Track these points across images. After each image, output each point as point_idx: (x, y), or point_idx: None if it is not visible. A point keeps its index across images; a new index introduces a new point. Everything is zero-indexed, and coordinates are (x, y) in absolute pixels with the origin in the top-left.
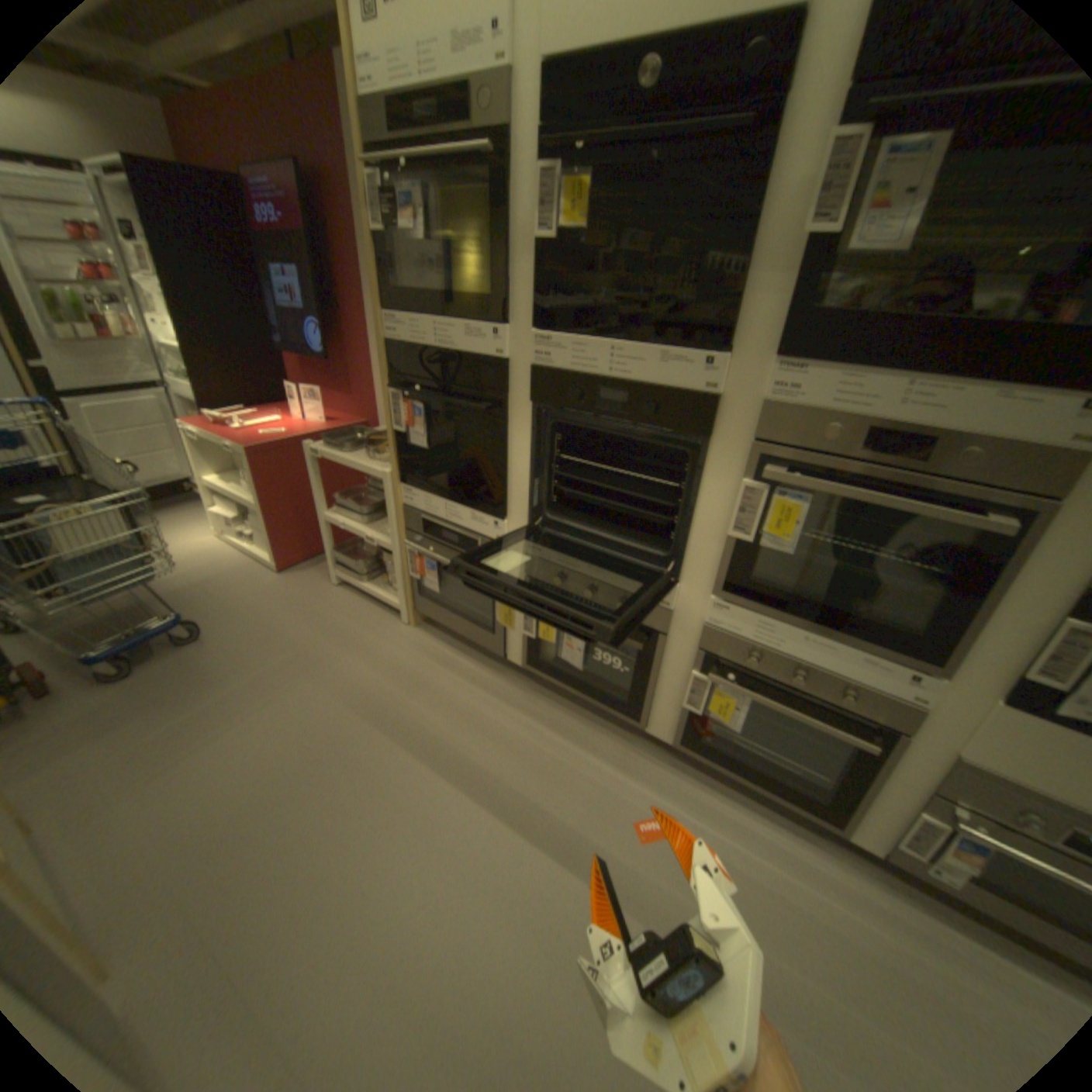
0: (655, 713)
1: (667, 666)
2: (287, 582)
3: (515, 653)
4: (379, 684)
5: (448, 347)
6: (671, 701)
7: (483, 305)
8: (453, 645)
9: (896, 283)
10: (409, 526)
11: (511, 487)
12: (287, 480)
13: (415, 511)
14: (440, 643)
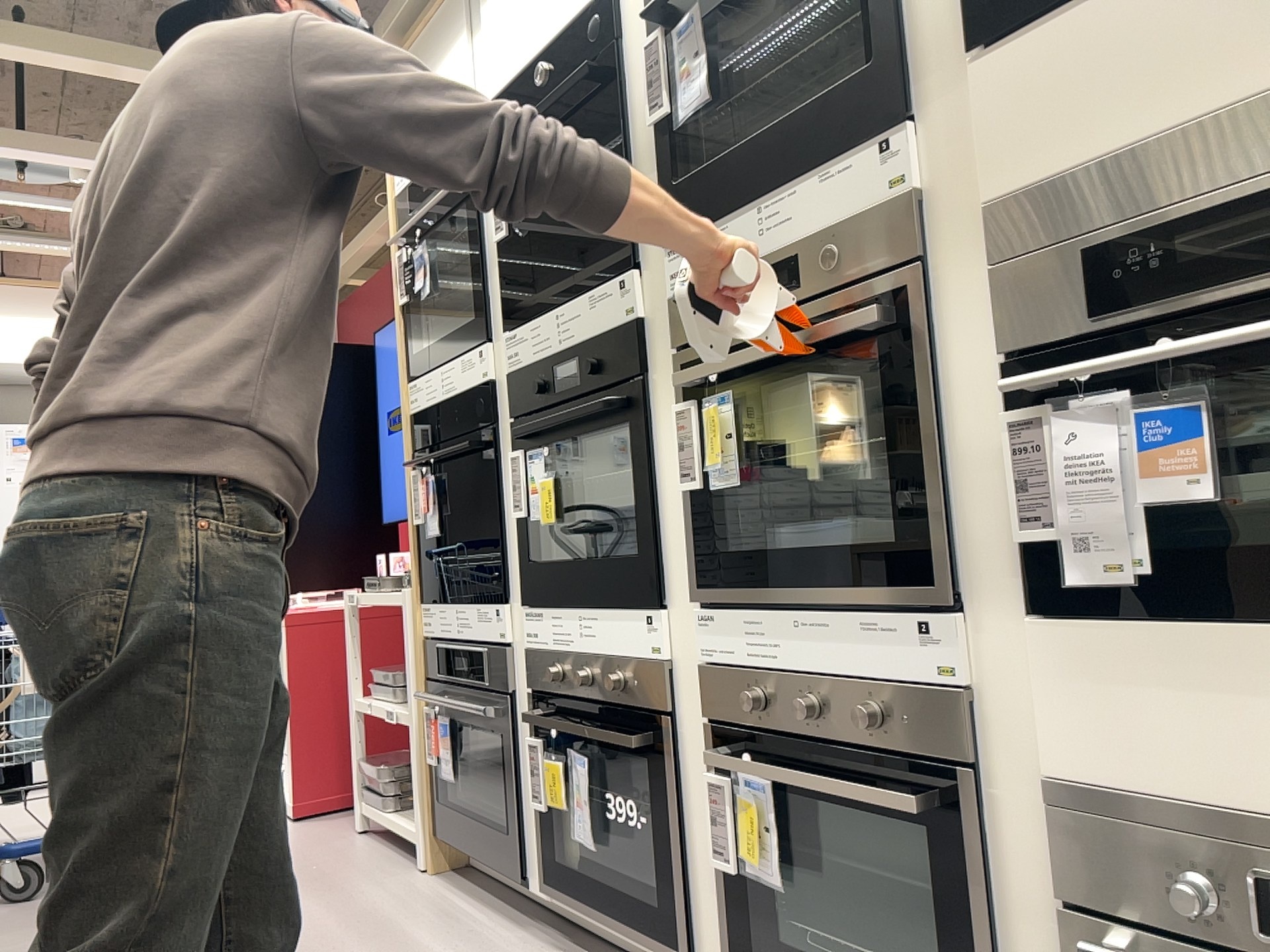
0: (700, 920)
1: (688, 788)
2: (298, 827)
3: (536, 867)
4: (325, 926)
5: (450, 390)
6: (710, 873)
7: (470, 329)
8: (475, 893)
9: (751, 137)
10: (426, 669)
11: (507, 546)
12: (335, 665)
13: (438, 647)
14: (455, 890)
